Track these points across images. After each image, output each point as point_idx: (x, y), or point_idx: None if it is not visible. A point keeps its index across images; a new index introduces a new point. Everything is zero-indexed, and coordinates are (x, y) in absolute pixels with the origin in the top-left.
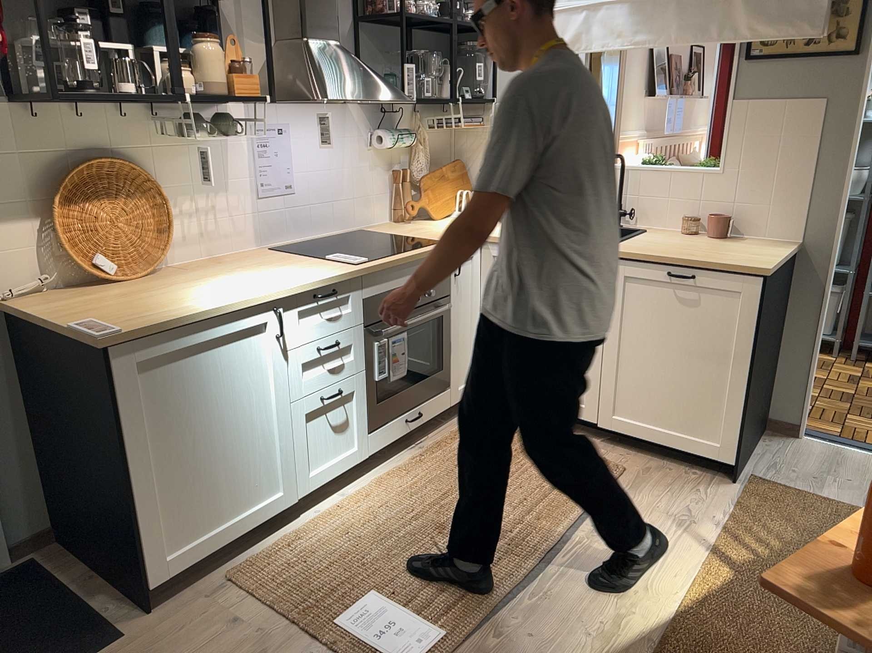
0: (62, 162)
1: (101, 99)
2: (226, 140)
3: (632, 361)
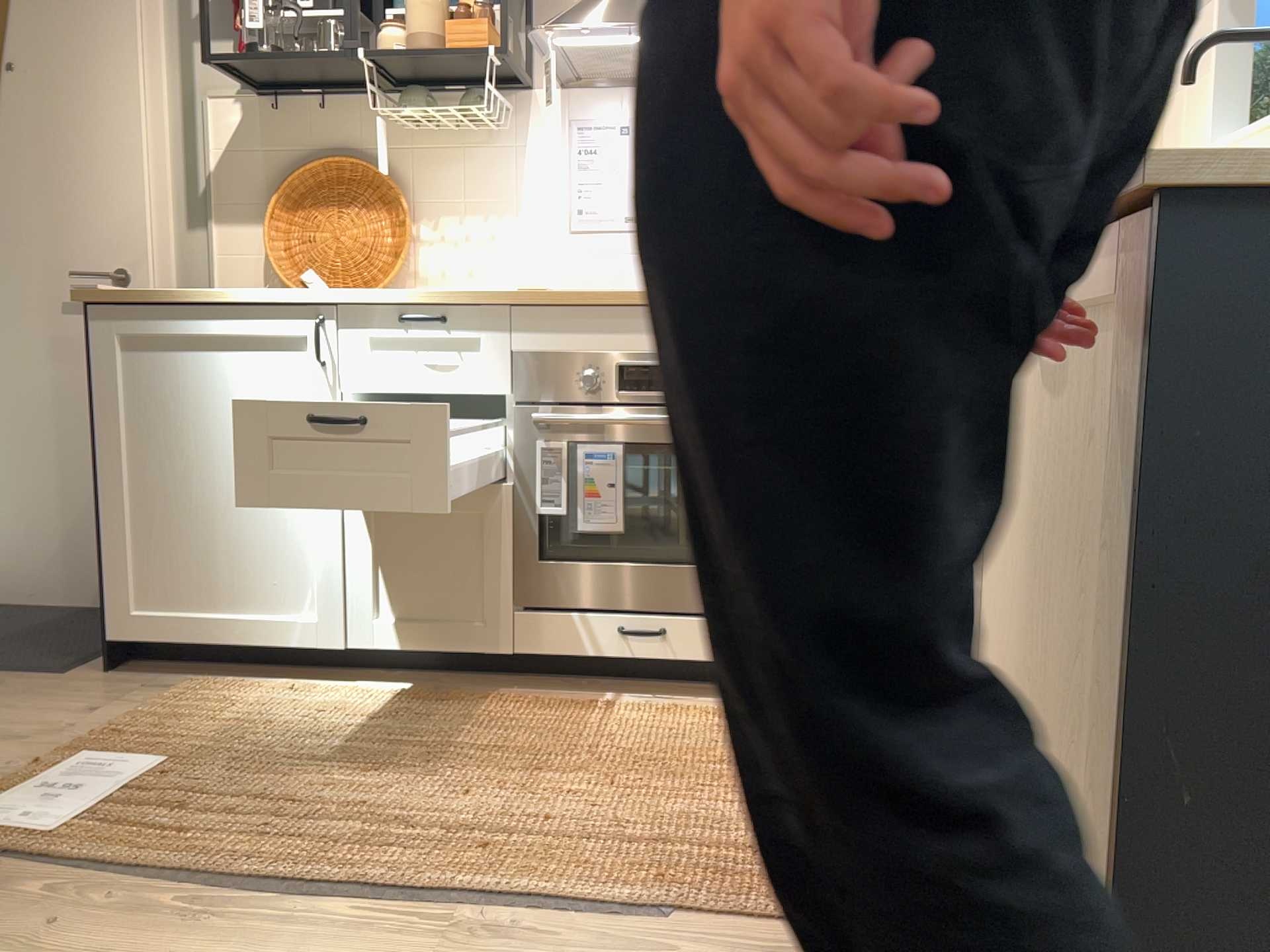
0: (301, 161)
1: (349, 88)
2: (522, 141)
3: (1004, 608)
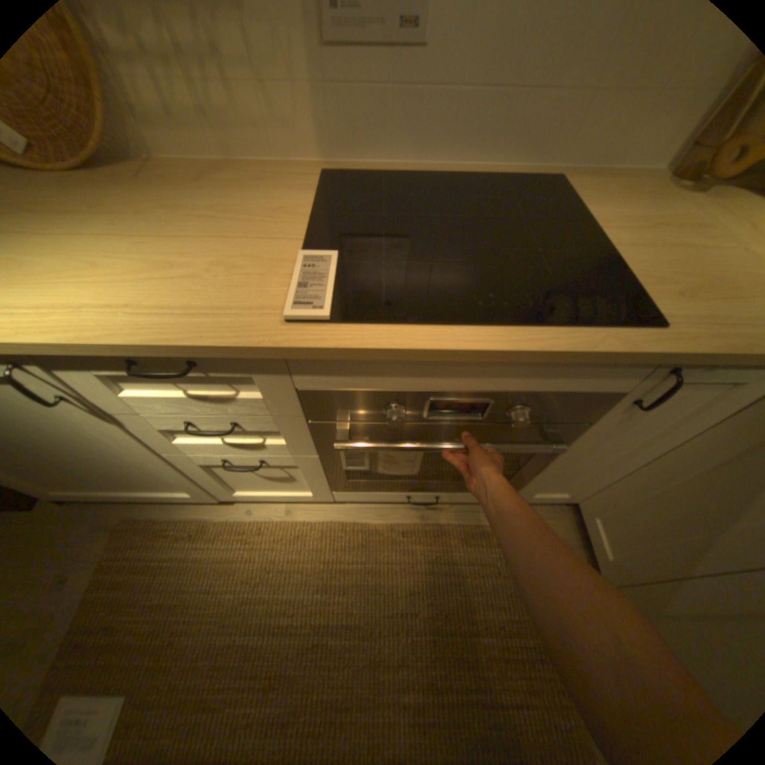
0: None
1: None
2: None
3: None
